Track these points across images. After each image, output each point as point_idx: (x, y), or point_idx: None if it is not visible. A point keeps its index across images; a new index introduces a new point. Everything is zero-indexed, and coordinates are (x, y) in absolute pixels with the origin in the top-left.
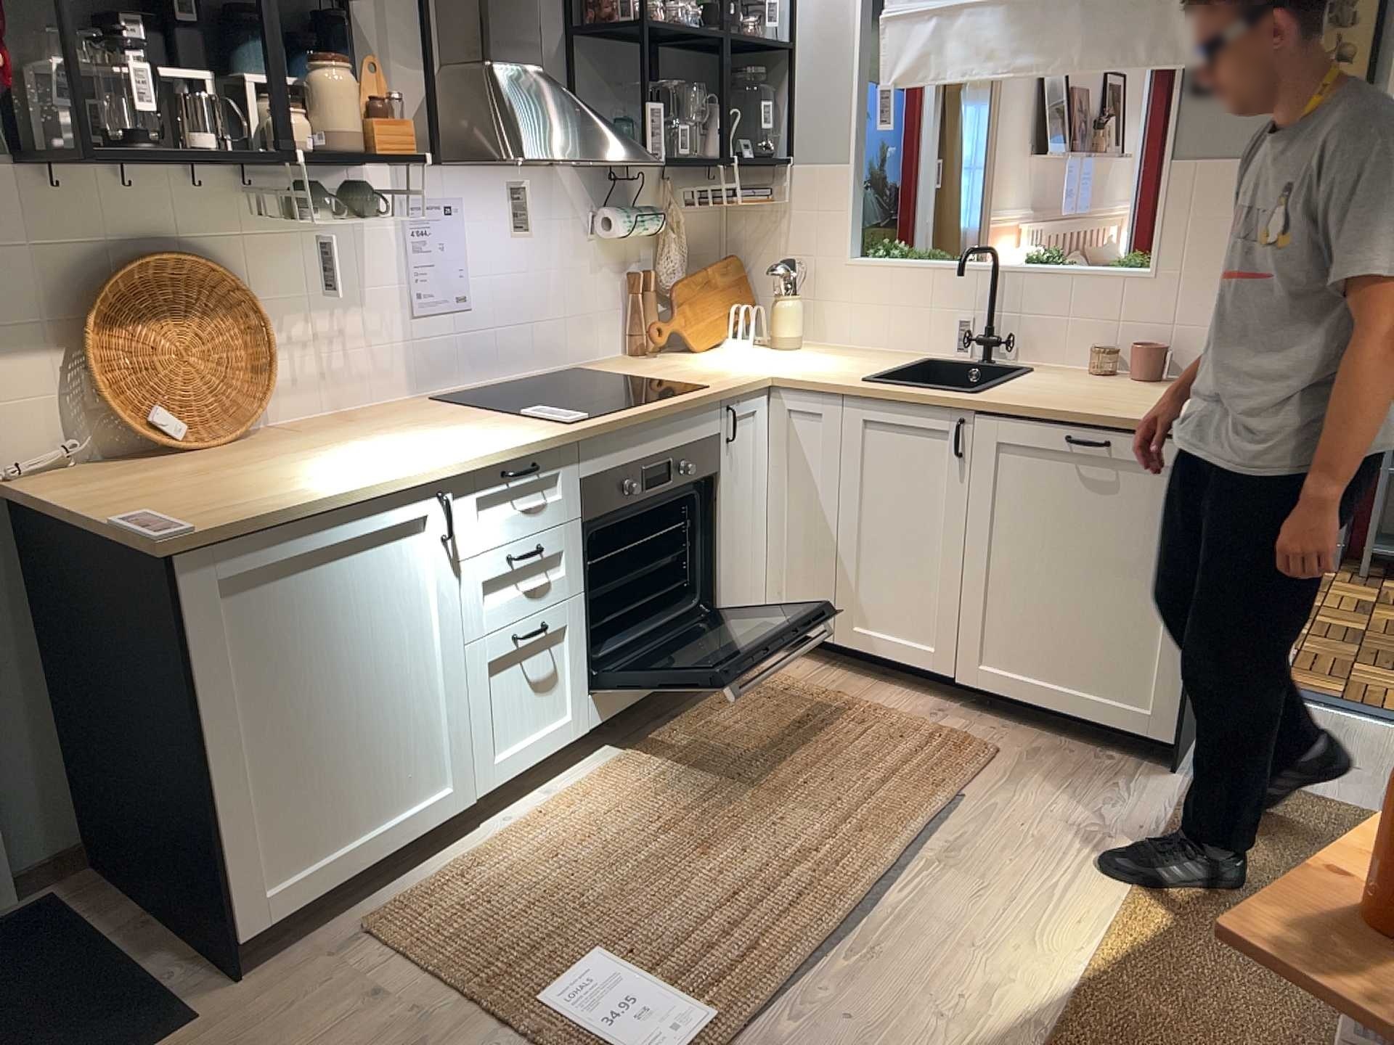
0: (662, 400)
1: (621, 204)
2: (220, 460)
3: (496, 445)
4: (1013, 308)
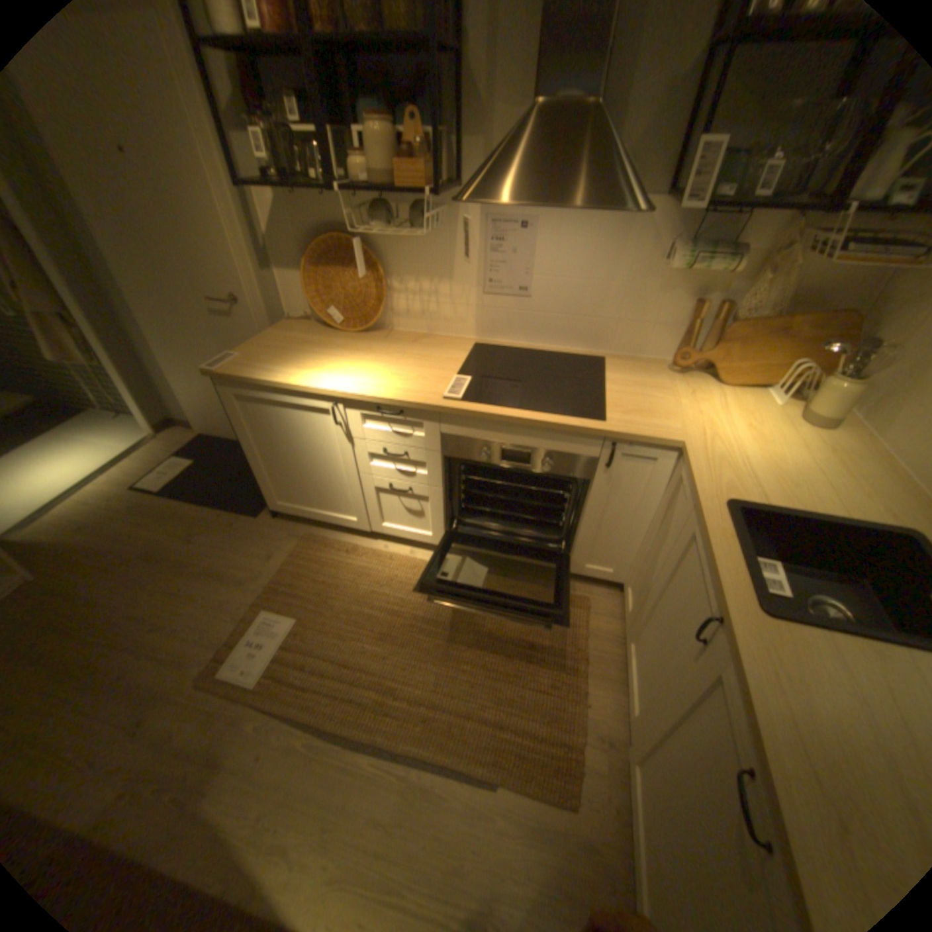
0: (538, 413)
1: (721, 236)
2: (328, 339)
3: (380, 391)
4: None
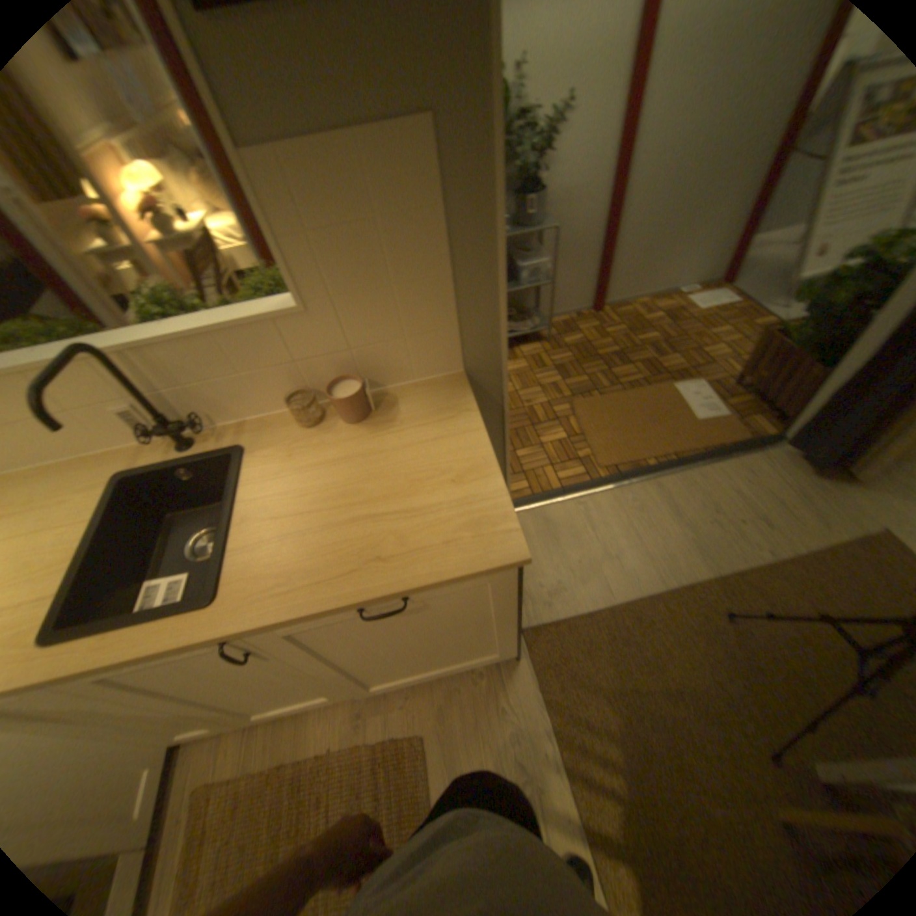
0: None
1: None
2: None
3: None
4: (166, 386)
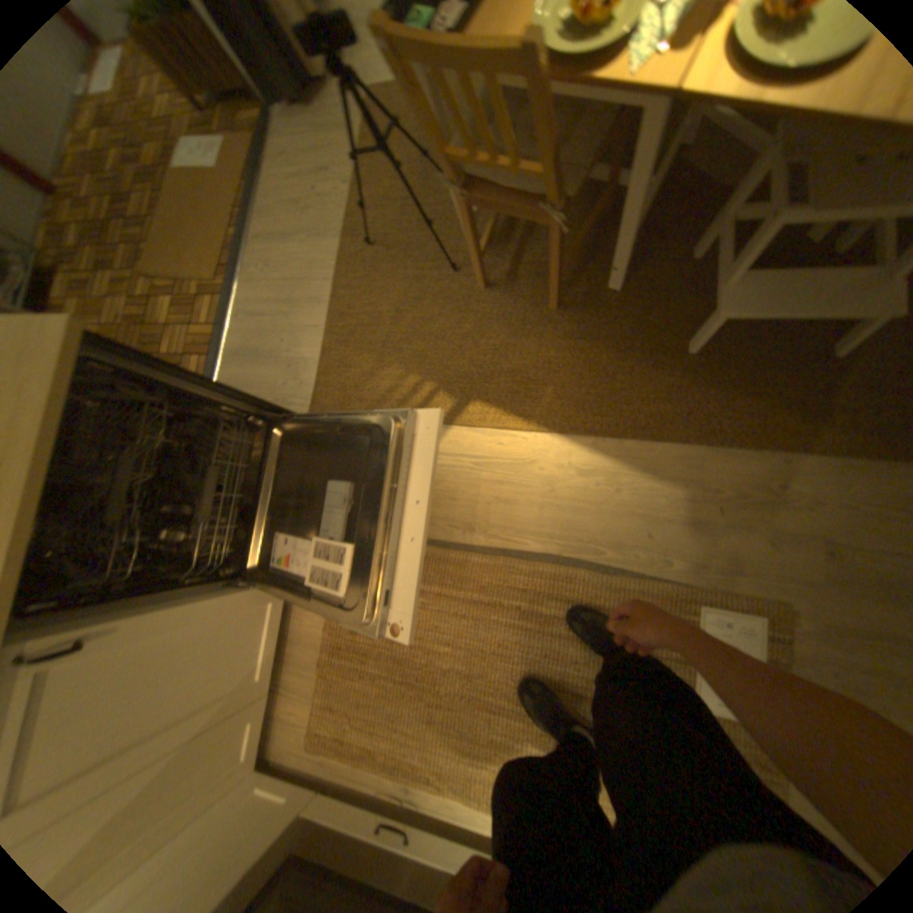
0: None
1: None
2: None
3: None
4: None
